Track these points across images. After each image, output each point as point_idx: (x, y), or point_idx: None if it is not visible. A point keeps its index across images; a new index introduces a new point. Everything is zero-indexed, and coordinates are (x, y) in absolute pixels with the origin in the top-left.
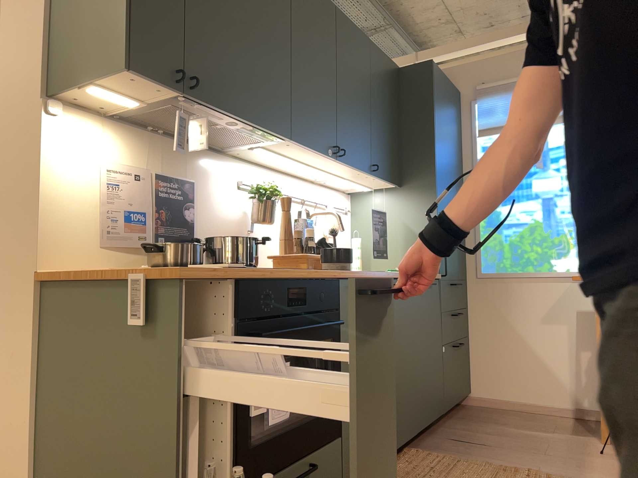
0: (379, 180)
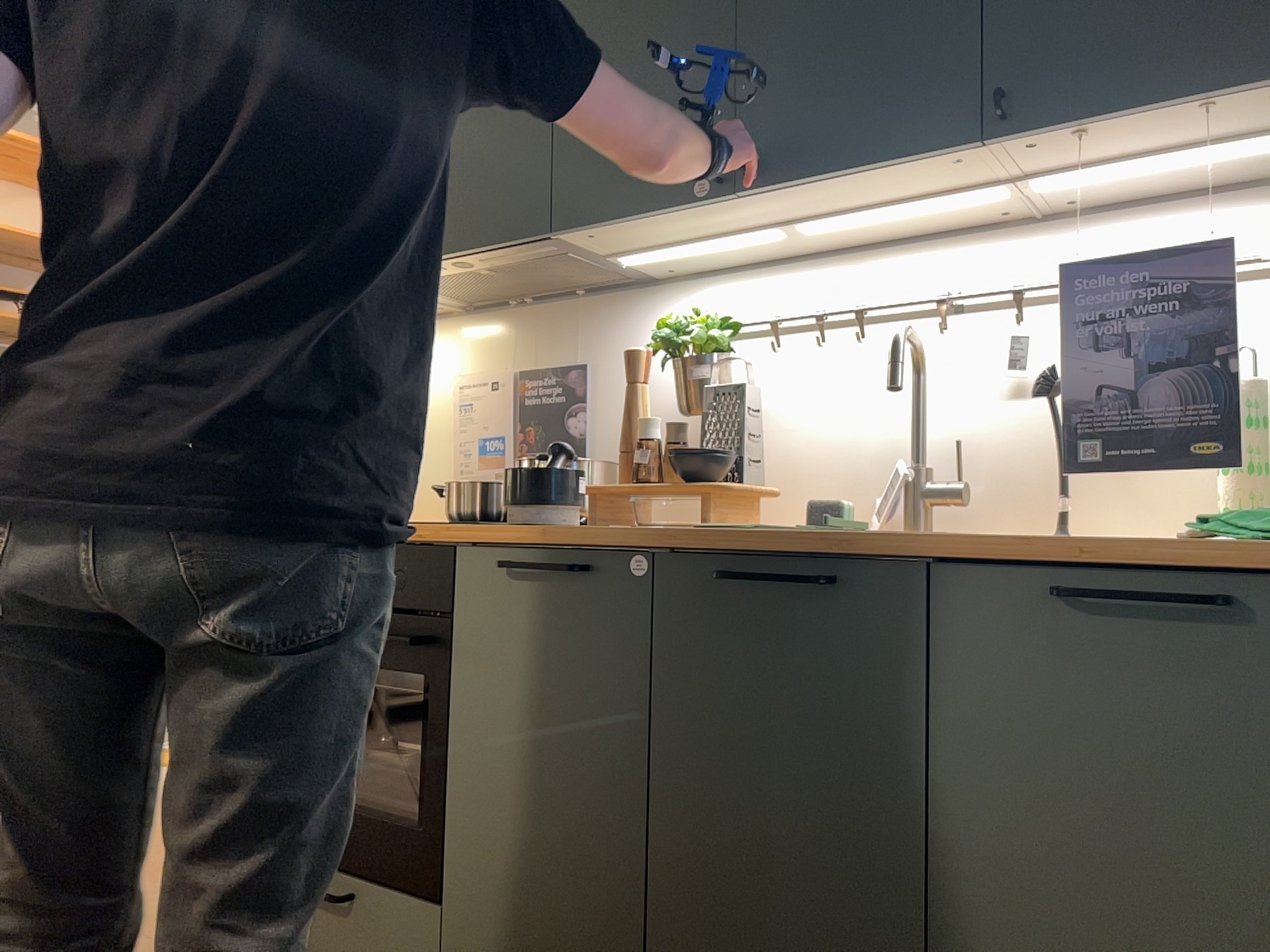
0: (1132, 123)
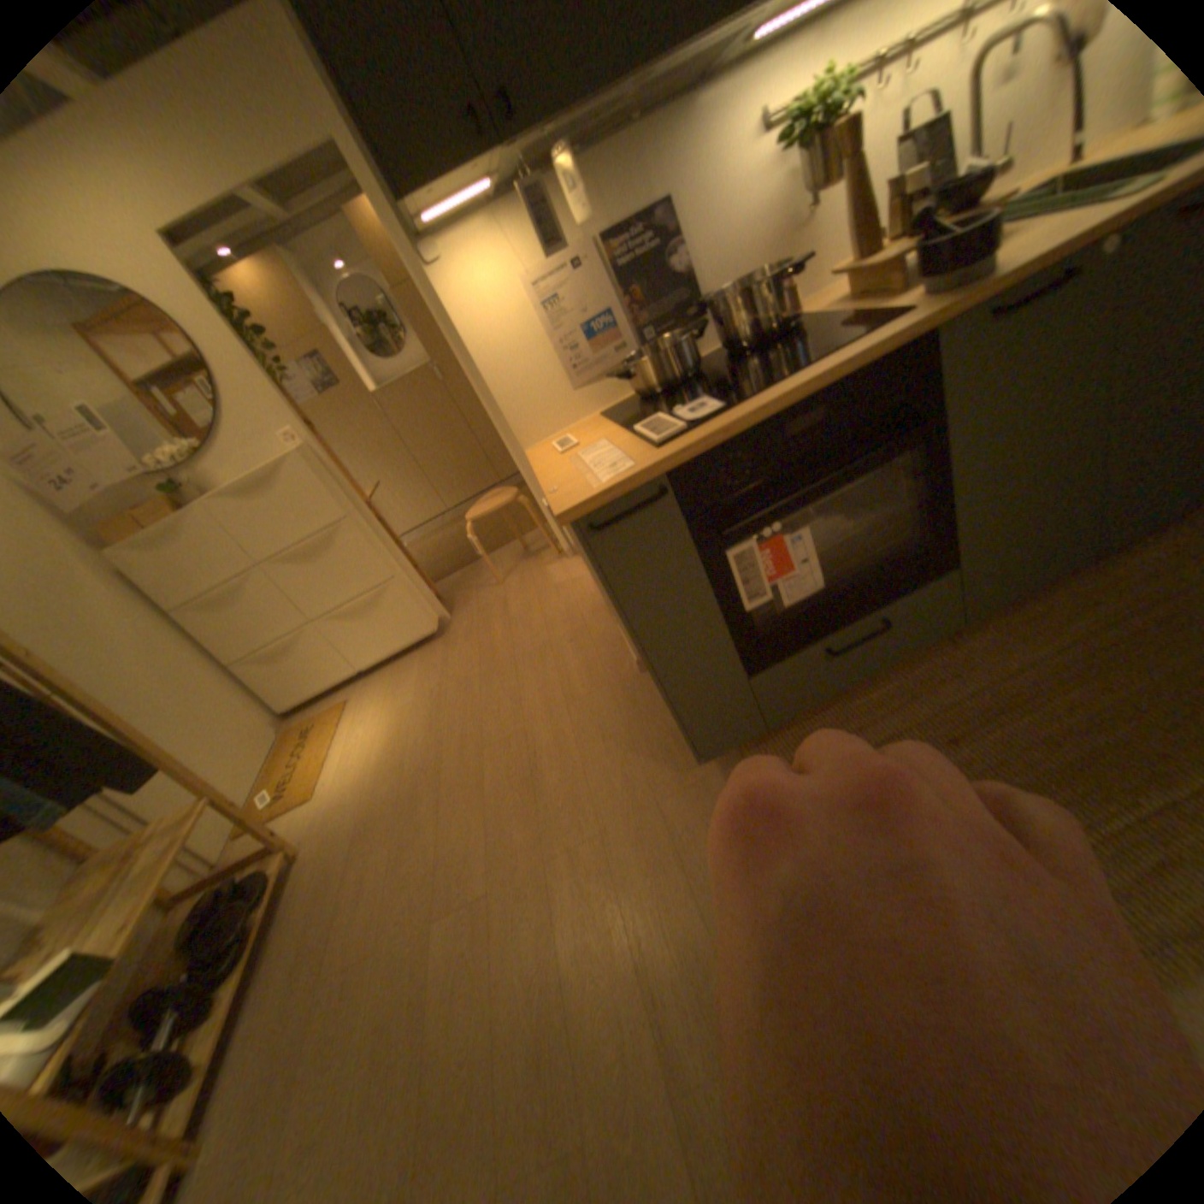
0: None
